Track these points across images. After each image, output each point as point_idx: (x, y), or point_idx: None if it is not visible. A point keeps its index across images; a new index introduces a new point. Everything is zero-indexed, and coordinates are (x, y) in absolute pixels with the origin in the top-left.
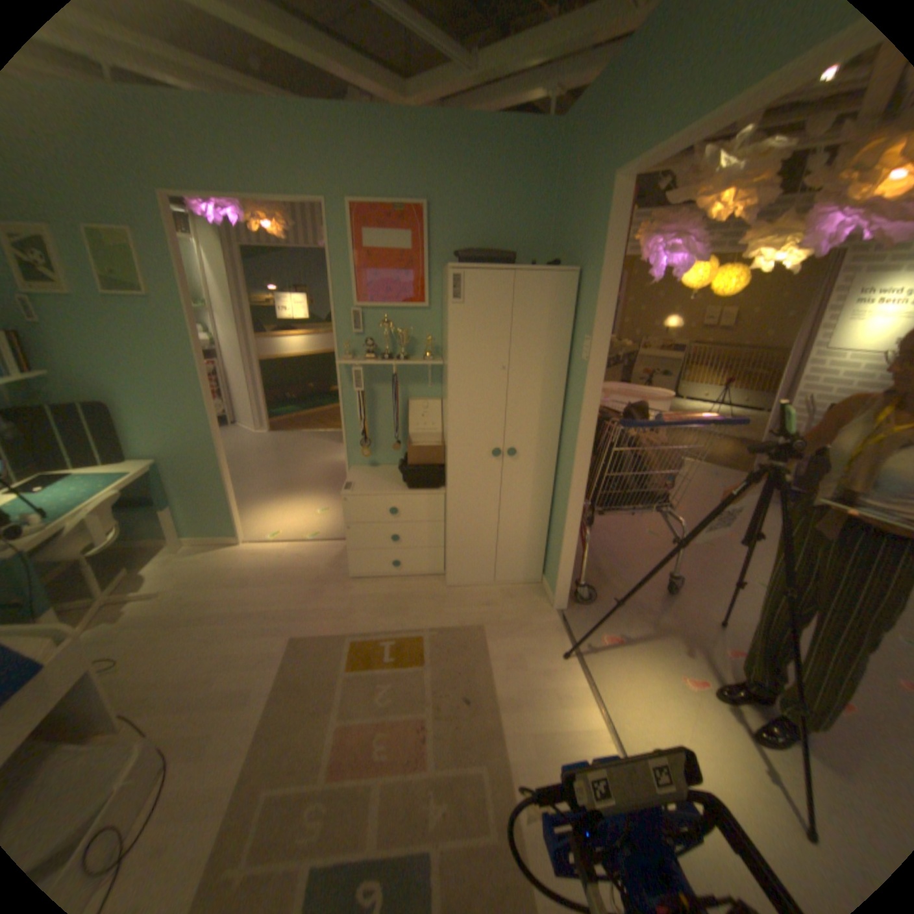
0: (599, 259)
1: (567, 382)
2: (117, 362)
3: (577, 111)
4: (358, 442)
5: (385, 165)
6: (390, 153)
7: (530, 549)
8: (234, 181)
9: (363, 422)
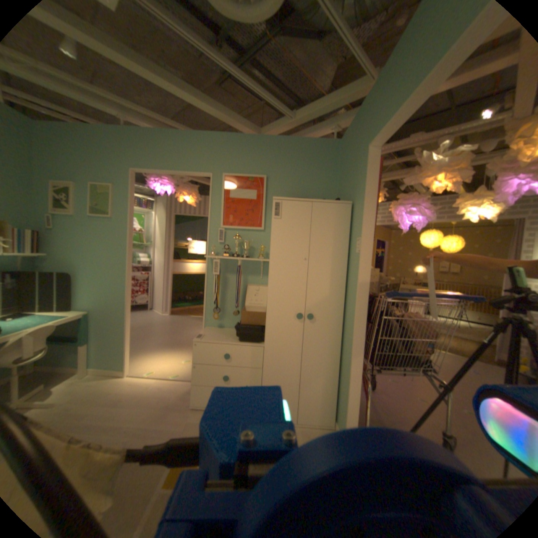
0: (362, 192)
1: (347, 271)
2: (84, 252)
3: (347, 132)
4: (212, 310)
5: (245, 159)
6: (248, 154)
7: (325, 398)
8: (167, 165)
9: (215, 294)
